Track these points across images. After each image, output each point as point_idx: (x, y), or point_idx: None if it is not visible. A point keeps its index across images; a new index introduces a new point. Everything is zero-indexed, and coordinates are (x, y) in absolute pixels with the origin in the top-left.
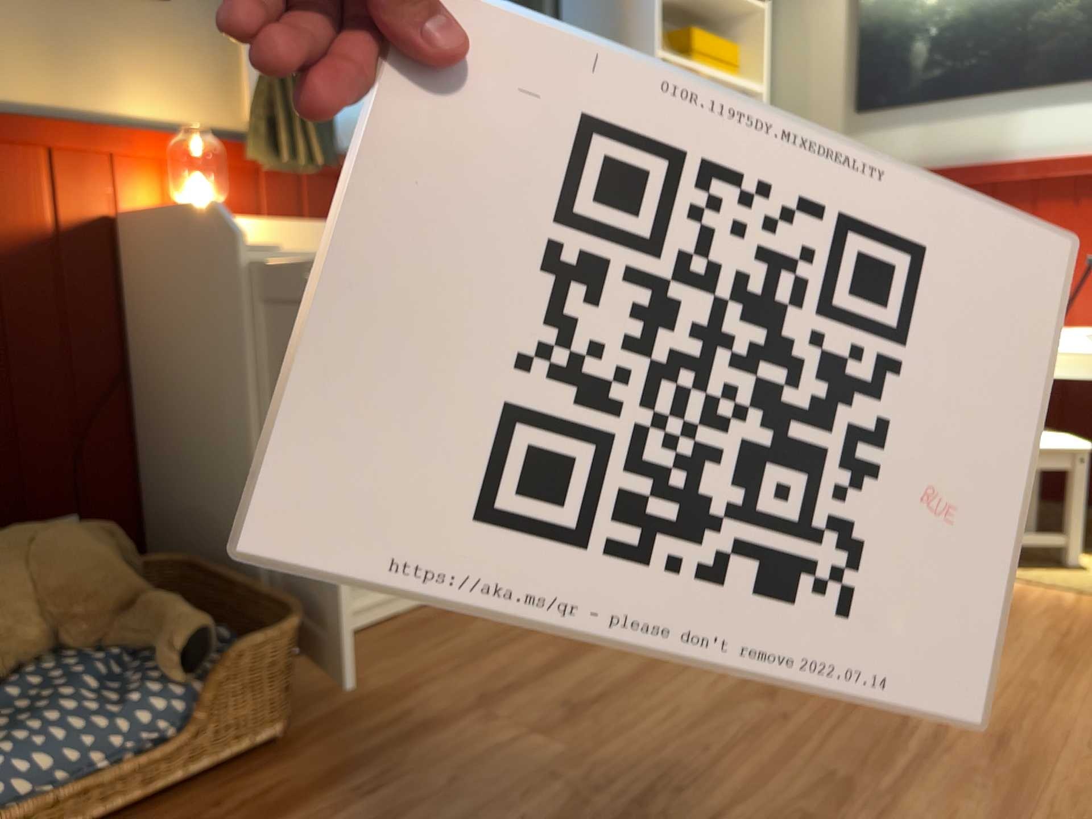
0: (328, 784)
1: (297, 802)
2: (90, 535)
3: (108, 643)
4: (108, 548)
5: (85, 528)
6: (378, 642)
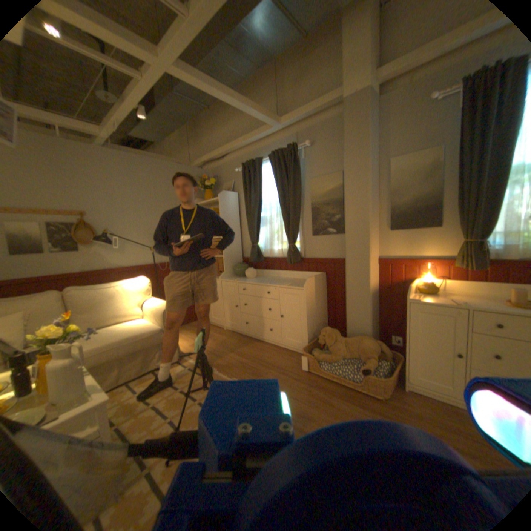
0: (375, 413)
1: (367, 410)
2: (373, 344)
3: (366, 363)
4: (375, 348)
5: (375, 342)
6: (439, 408)
